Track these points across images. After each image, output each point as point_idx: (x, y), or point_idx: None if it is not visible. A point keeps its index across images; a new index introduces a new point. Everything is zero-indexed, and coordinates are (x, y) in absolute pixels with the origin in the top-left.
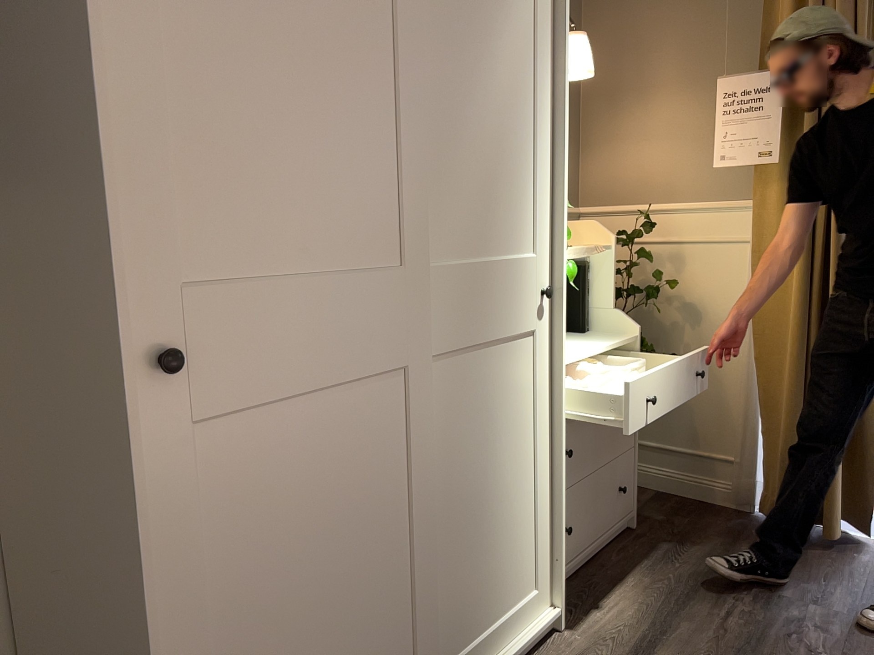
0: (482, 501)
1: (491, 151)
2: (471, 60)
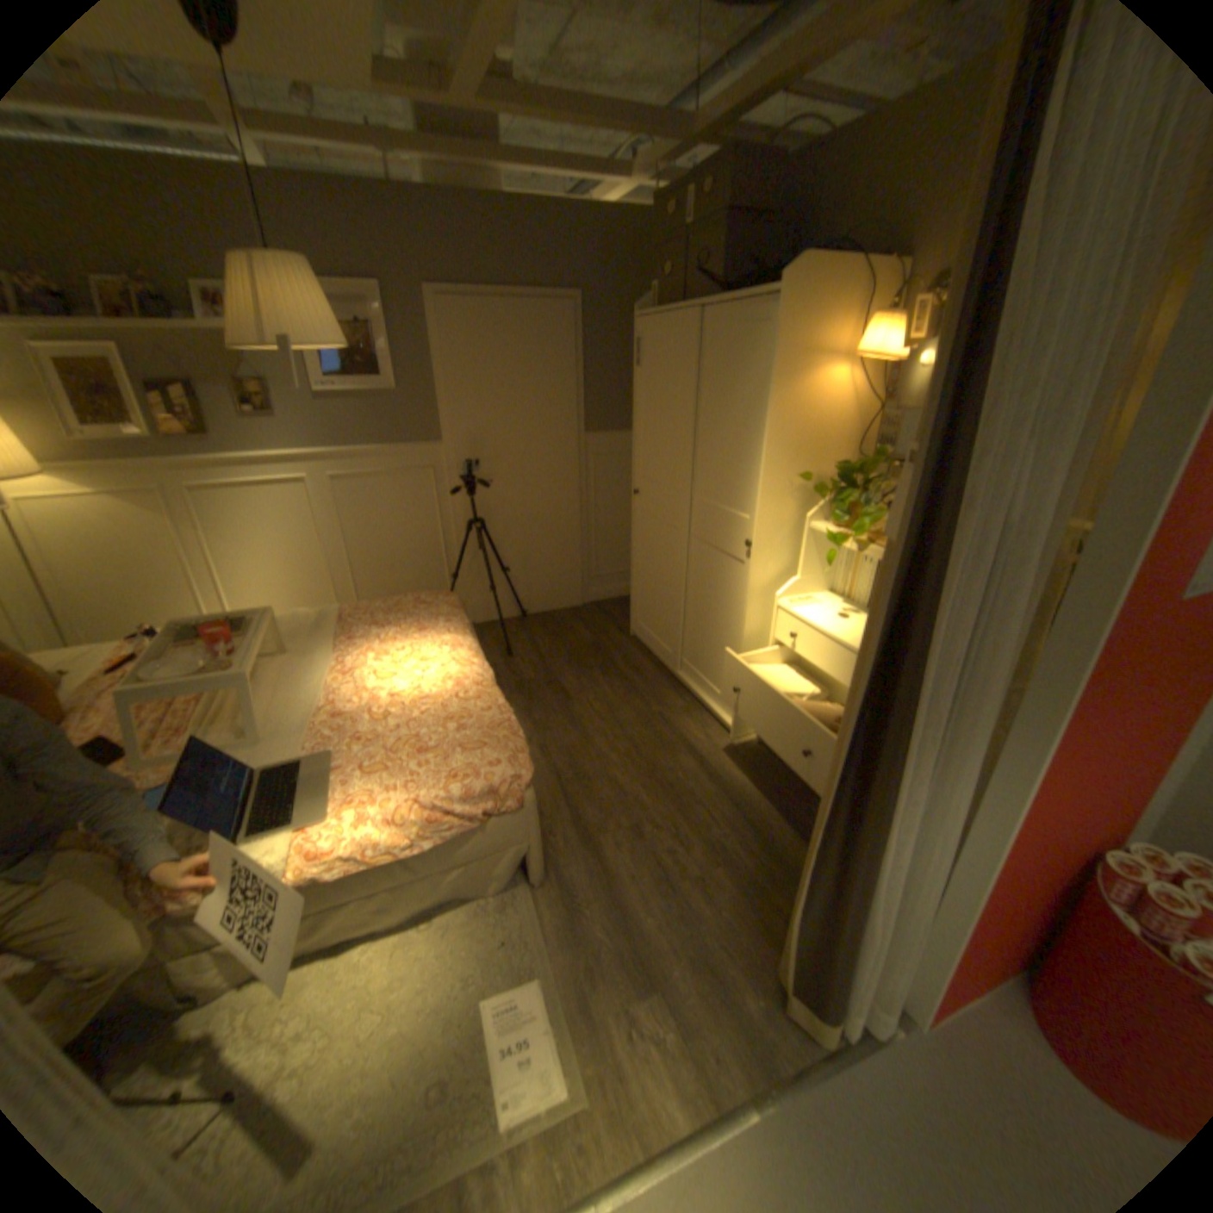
0: (708, 621)
1: (730, 448)
2: (724, 397)
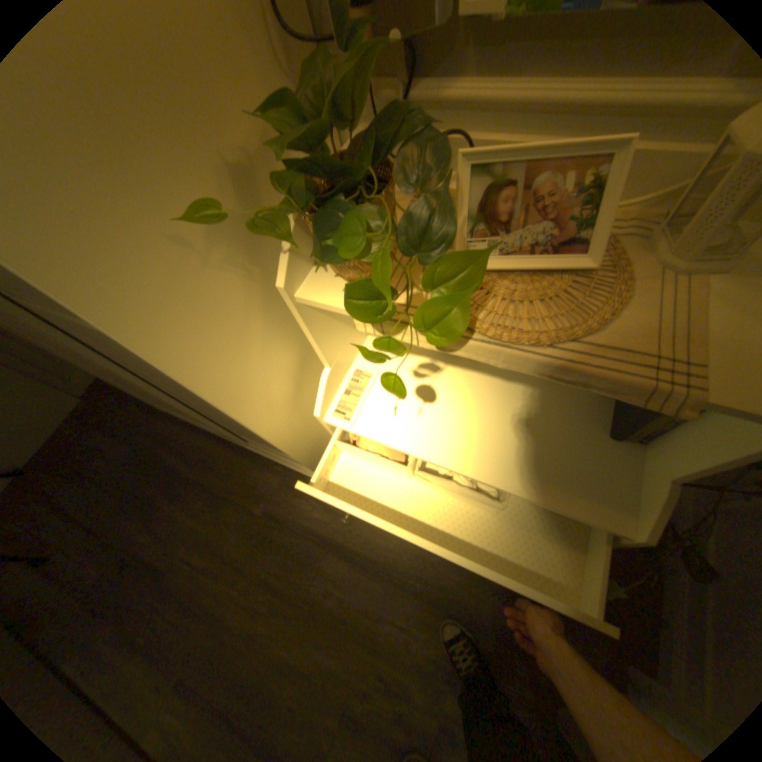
0: None
1: None
2: None
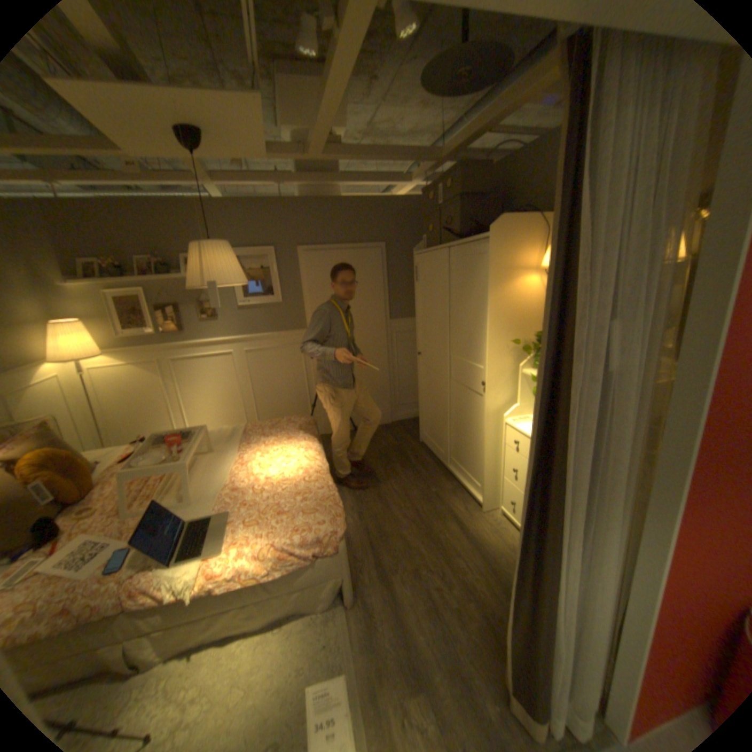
0: (464, 433)
1: (469, 326)
2: (464, 297)
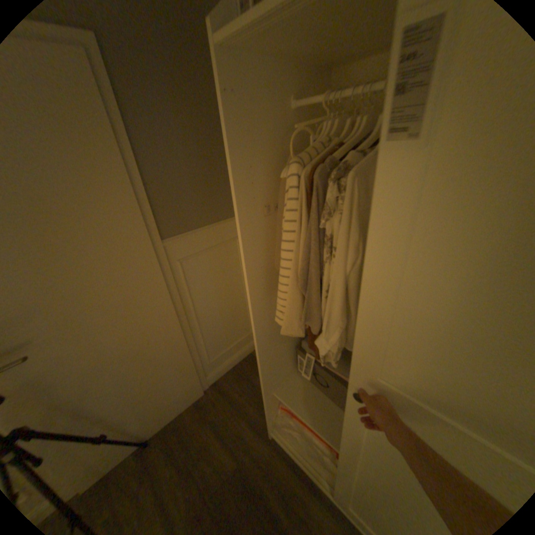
0: None
1: None
2: None
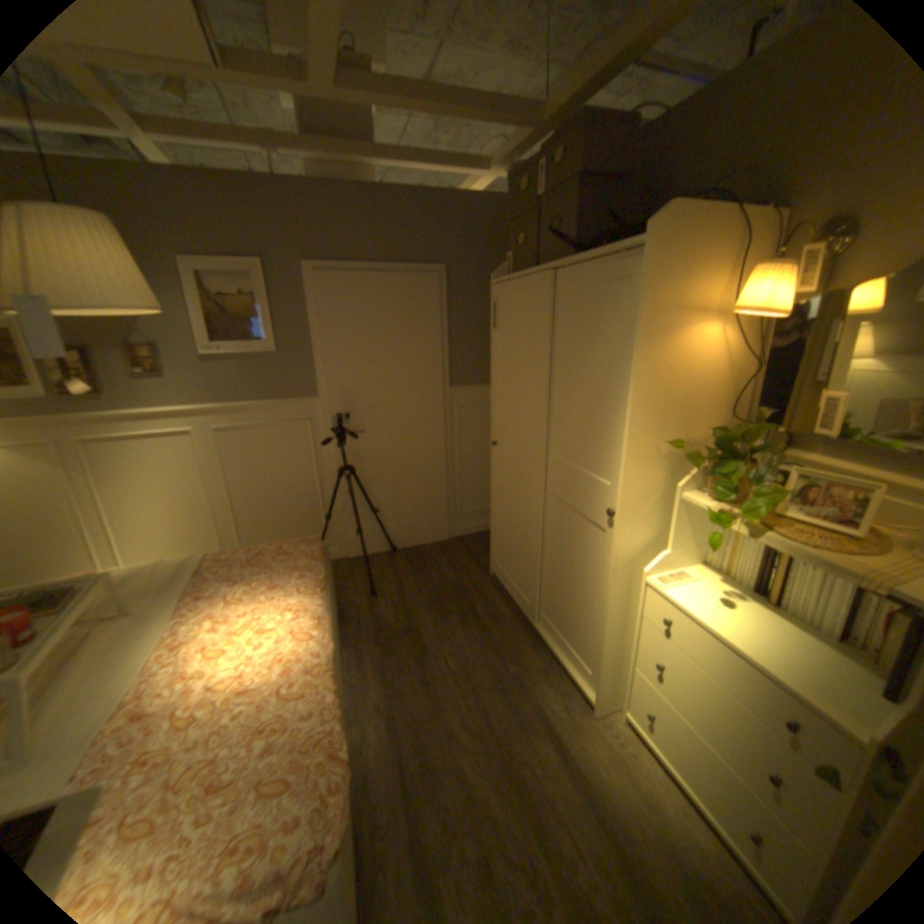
0: (565, 582)
1: (586, 409)
2: (579, 358)
